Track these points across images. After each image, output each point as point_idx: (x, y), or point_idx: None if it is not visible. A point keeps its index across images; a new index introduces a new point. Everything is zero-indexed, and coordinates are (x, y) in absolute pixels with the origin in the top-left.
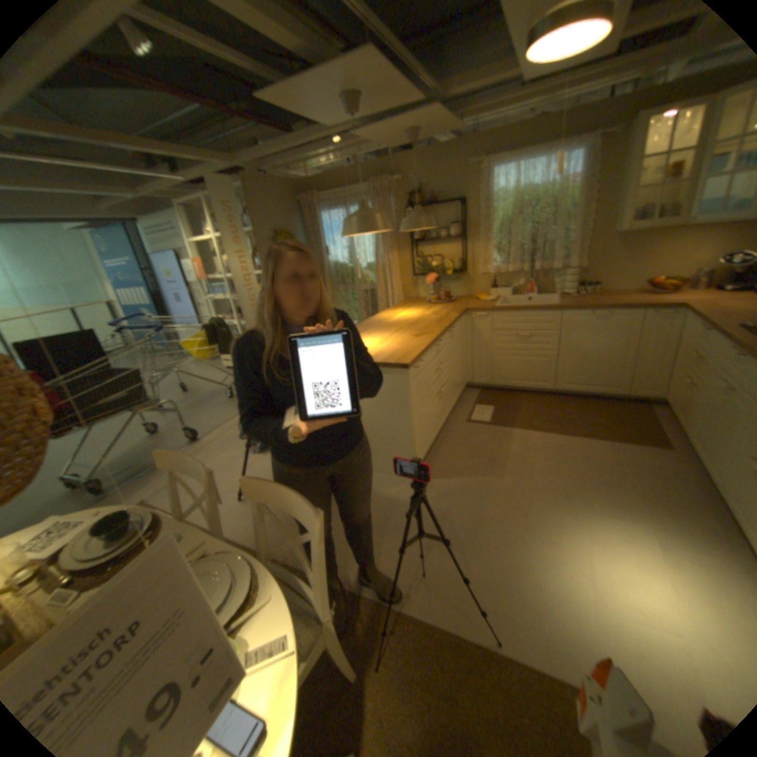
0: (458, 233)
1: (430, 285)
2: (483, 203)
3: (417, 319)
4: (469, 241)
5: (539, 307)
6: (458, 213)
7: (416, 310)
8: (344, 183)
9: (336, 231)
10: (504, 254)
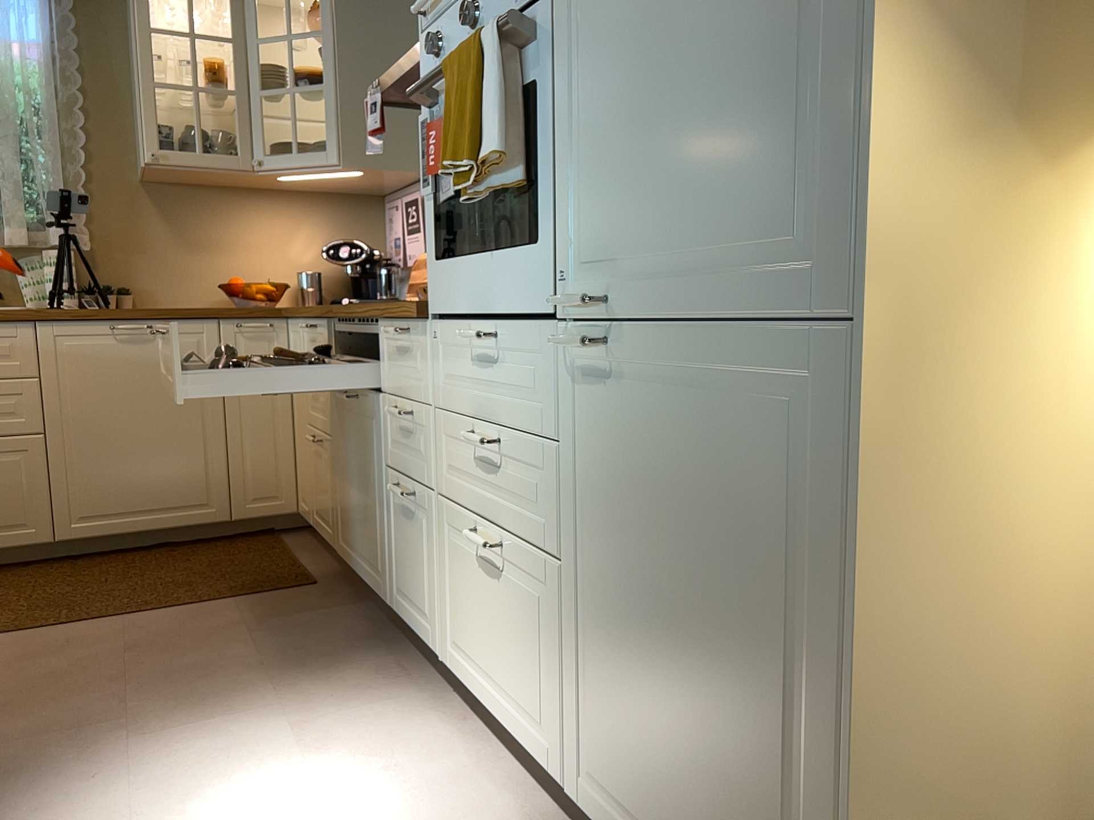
0: None
1: None
2: None
3: None
4: None
5: None
6: None
7: None
8: None
9: None
10: None
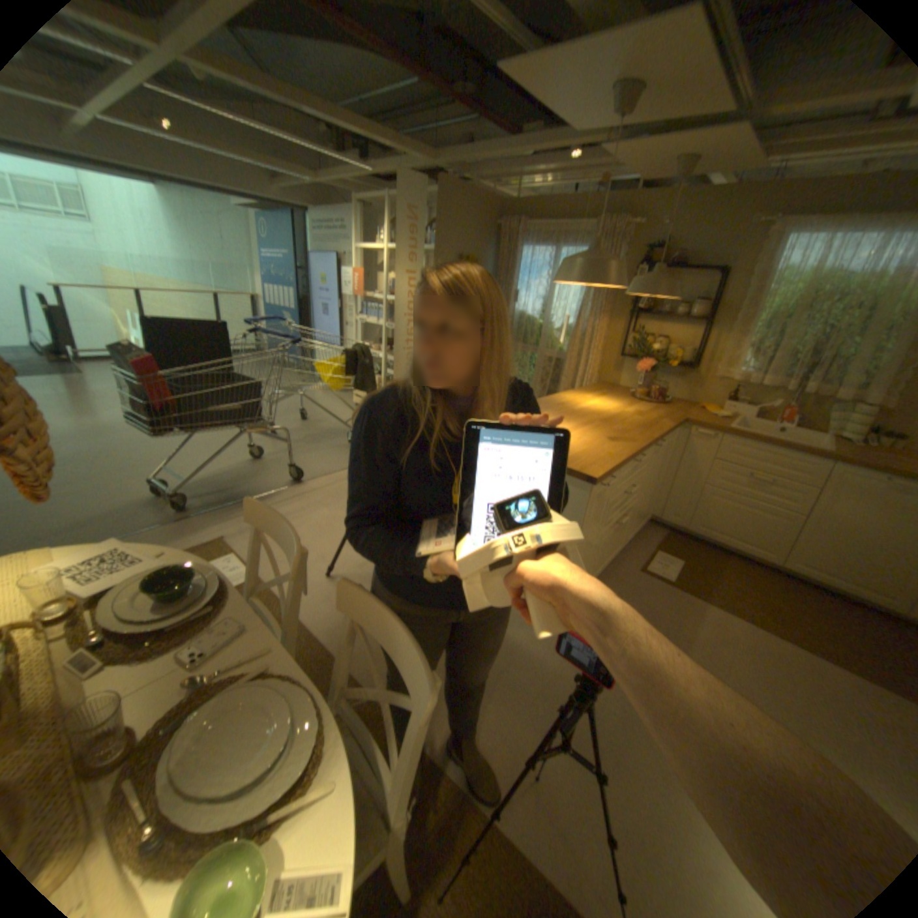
0: (706, 314)
1: (642, 374)
2: (758, 282)
3: (615, 415)
4: (717, 329)
5: (802, 449)
6: (714, 287)
7: (615, 402)
8: (566, 215)
9: (536, 275)
10: (766, 359)
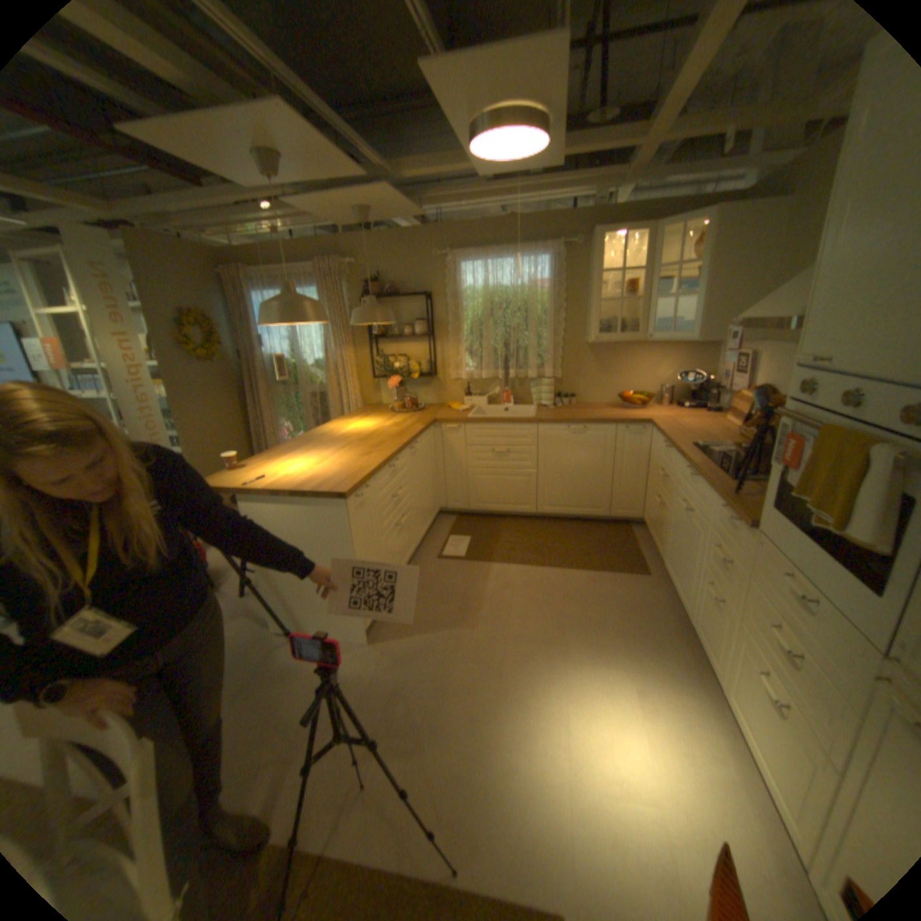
0: (425, 332)
1: (394, 391)
2: (453, 301)
3: (373, 432)
4: (439, 342)
5: (515, 421)
6: (425, 309)
7: (376, 420)
8: (284, 260)
9: None
10: (478, 359)
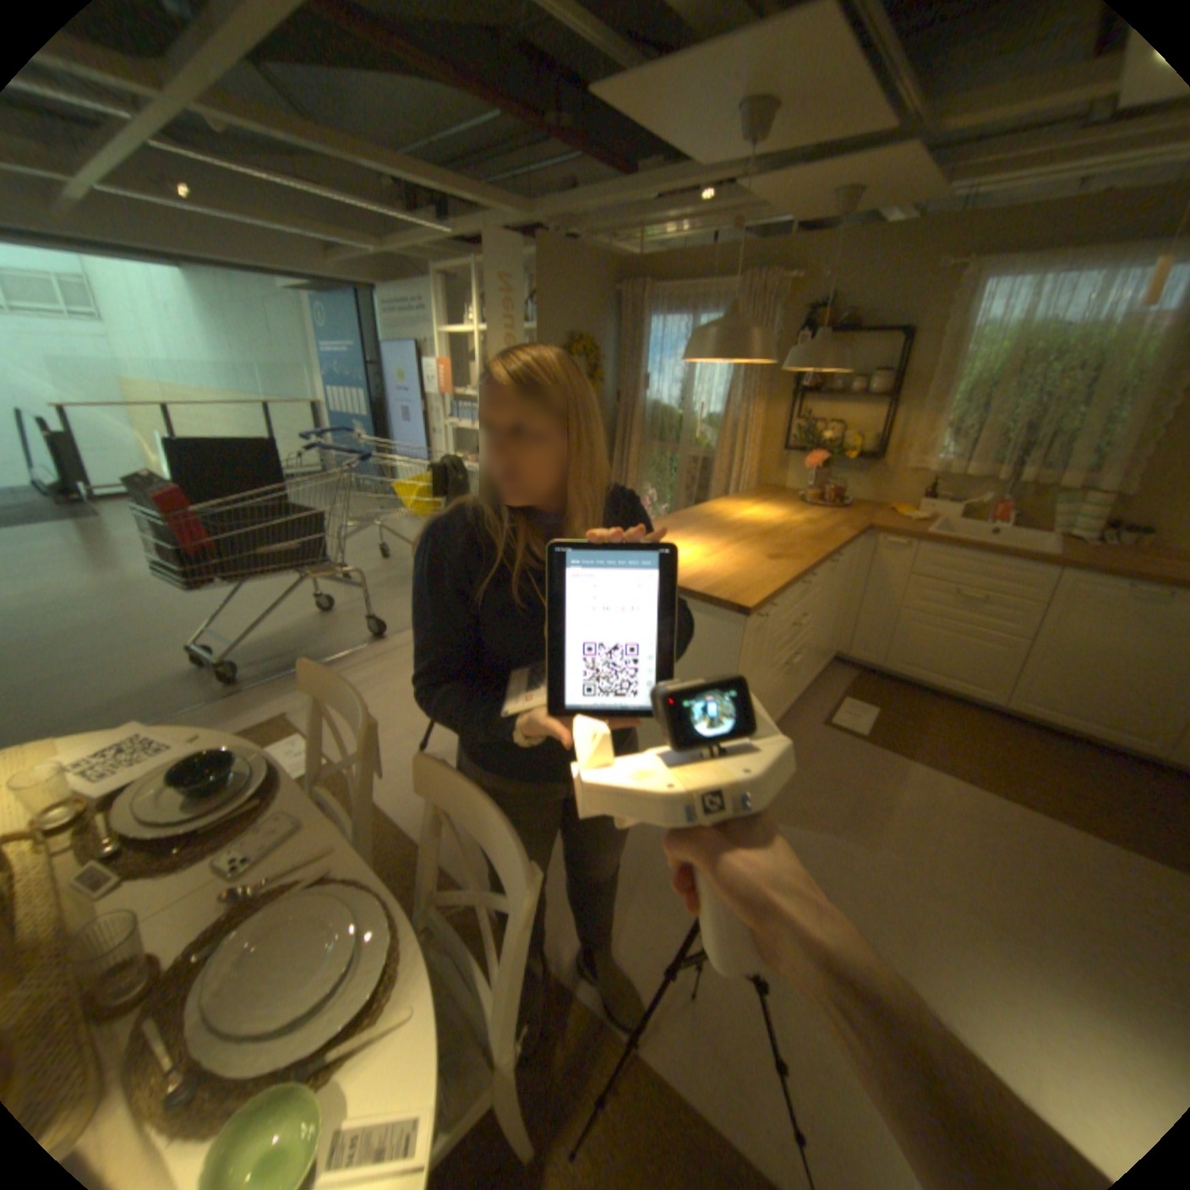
0: (888, 389)
1: (812, 472)
2: (951, 343)
3: (778, 526)
4: (904, 407)
5: (1019, 554)
6: (897, 353)
7: (779, 510)
8: (703, 273)
9: (670, 352)
10: (969, 441)
